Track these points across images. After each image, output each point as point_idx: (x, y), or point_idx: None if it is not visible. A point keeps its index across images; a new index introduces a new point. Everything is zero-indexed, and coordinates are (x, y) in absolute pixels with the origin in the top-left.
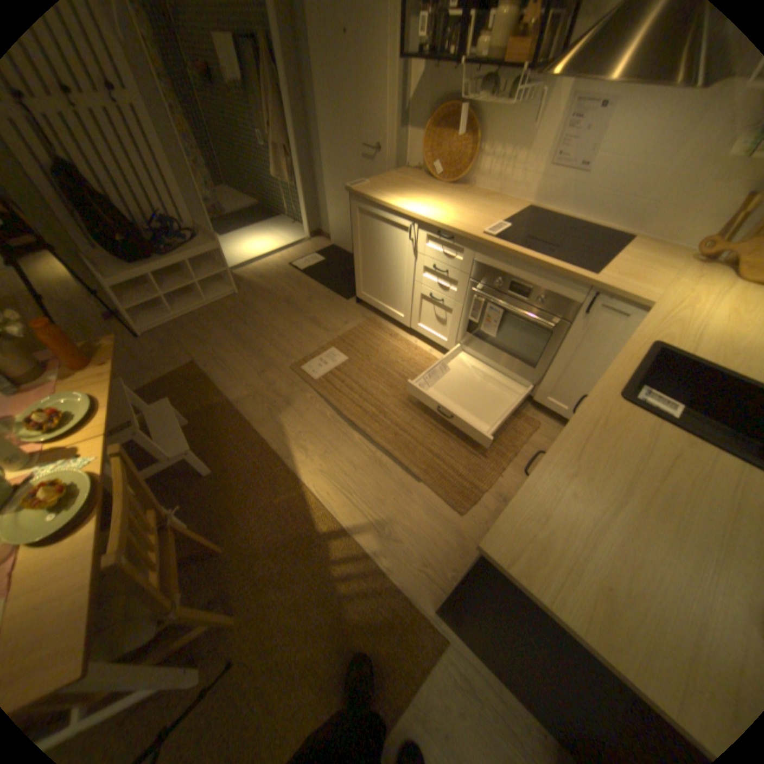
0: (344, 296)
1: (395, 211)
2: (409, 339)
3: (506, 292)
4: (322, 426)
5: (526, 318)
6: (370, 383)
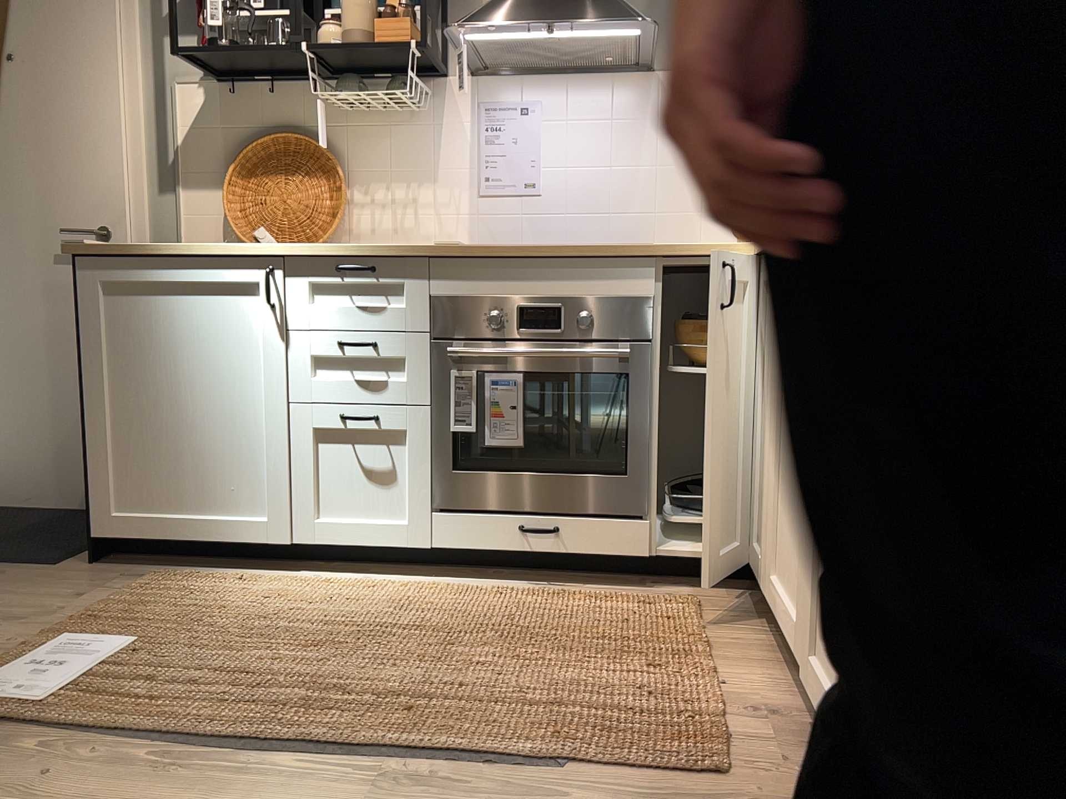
0: (41, 562)
1: (220, 258)
2: (298, 578)
3: (517, 335)
4: (138, 798)
5: (572, 372)
6: (248, 662)
